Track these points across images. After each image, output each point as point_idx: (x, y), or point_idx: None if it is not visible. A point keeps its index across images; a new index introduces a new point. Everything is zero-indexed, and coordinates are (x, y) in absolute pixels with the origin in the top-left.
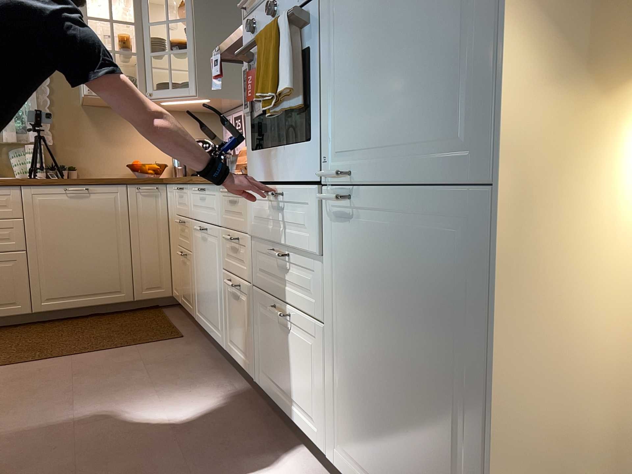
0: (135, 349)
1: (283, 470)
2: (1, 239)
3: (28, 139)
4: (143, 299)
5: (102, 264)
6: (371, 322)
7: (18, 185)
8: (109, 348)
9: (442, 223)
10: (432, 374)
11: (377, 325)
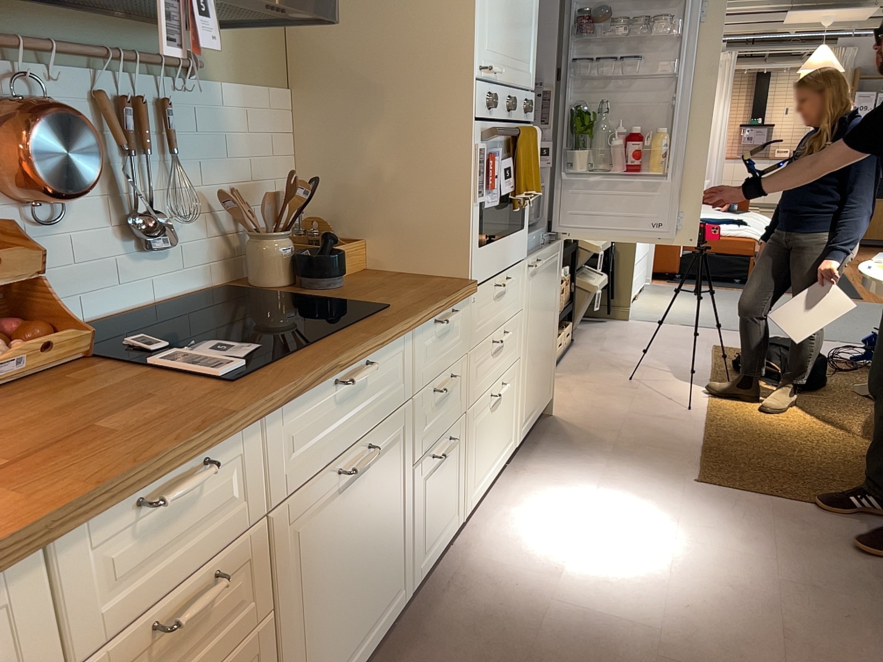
0: None
1: (521, 490)
2: None
3: None
4: None
5: None
6: (538, 324)
7: None
8: None
9: (555, 257)
10: (549, 323)
11: (539, 322)
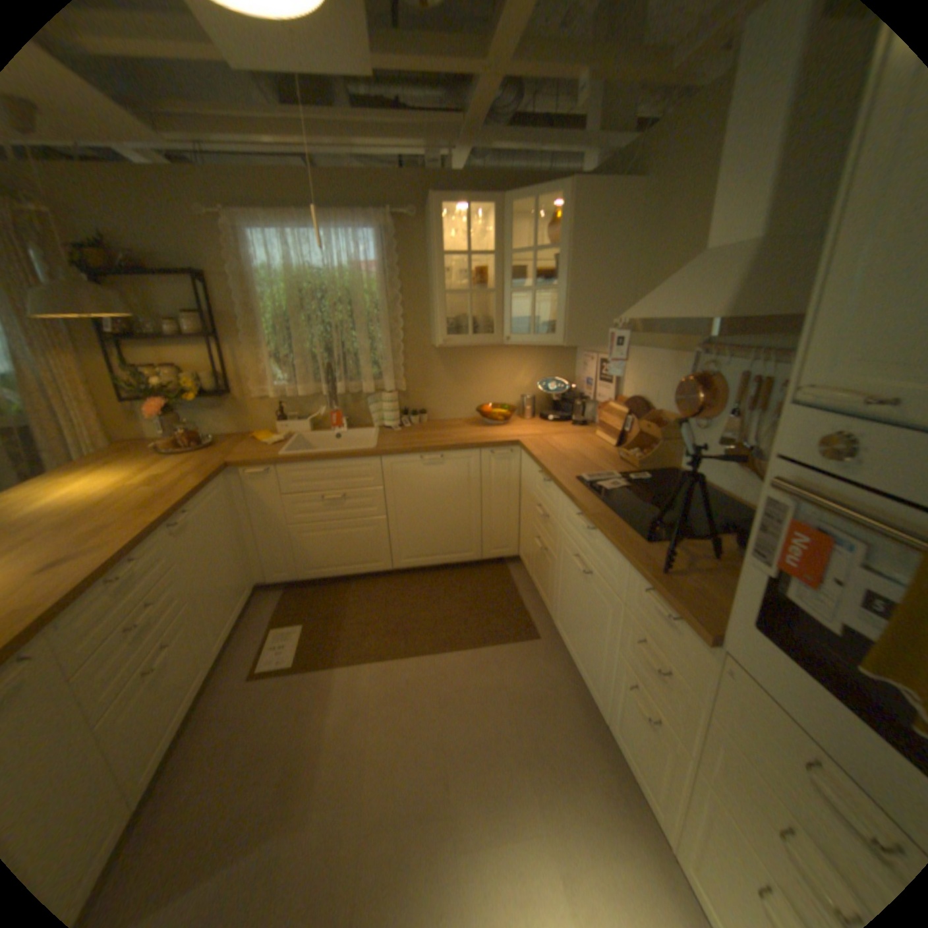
0: (492, 656)
1: None
2: (365, 506)
3: (383, 384)
4: (490, 558)
5: (454, 526)
6: None
7: (378, 456)
8: (467, 648)
9: None
10: None
11: None
